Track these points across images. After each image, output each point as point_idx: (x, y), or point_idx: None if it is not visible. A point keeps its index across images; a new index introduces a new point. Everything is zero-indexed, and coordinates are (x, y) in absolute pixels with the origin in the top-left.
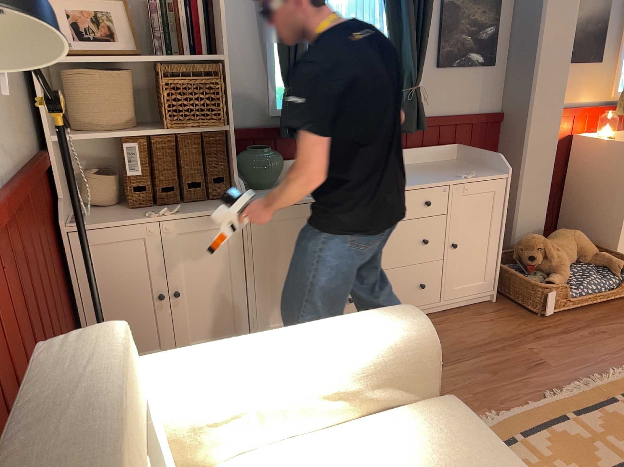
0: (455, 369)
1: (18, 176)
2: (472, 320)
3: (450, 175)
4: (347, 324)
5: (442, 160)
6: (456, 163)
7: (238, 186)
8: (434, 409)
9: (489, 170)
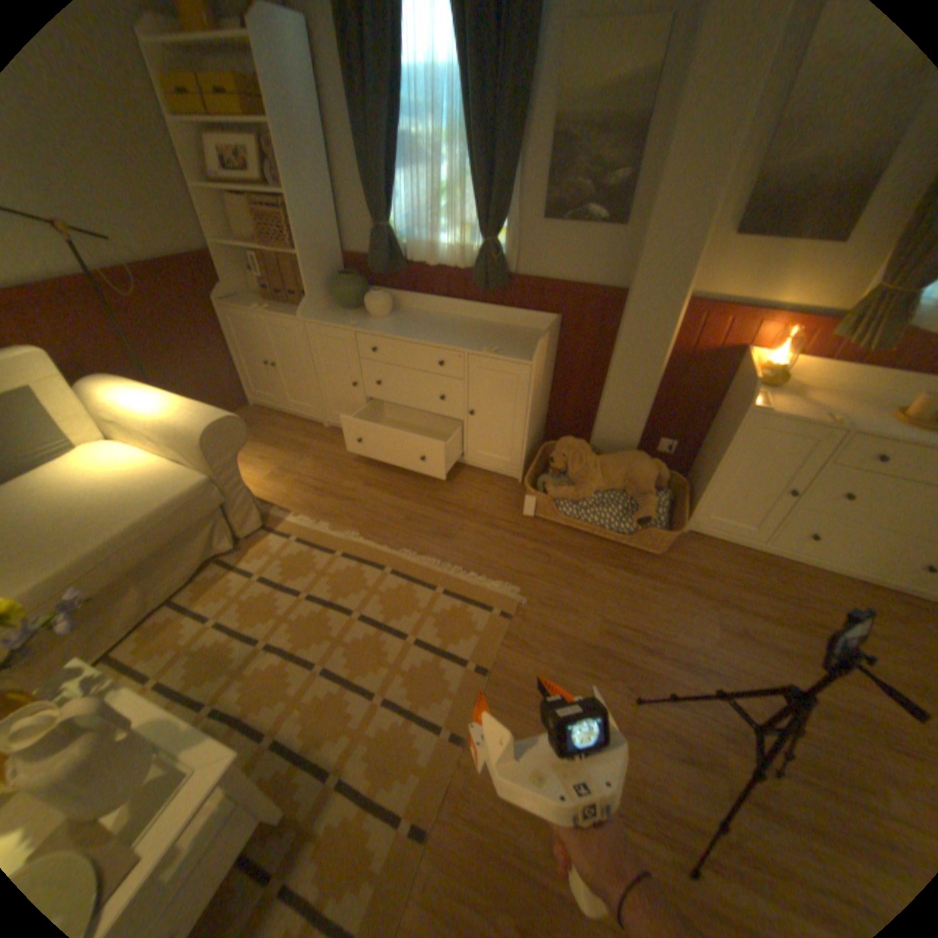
0: (395, 501)
1: (126, 264)
2: (473, 483)
3: (482, 345)
4: (183, 406)
5: (537, 329)
6: (539, 336)
7: (324, 301)
8: (186, 474)
9: (530, 353)
